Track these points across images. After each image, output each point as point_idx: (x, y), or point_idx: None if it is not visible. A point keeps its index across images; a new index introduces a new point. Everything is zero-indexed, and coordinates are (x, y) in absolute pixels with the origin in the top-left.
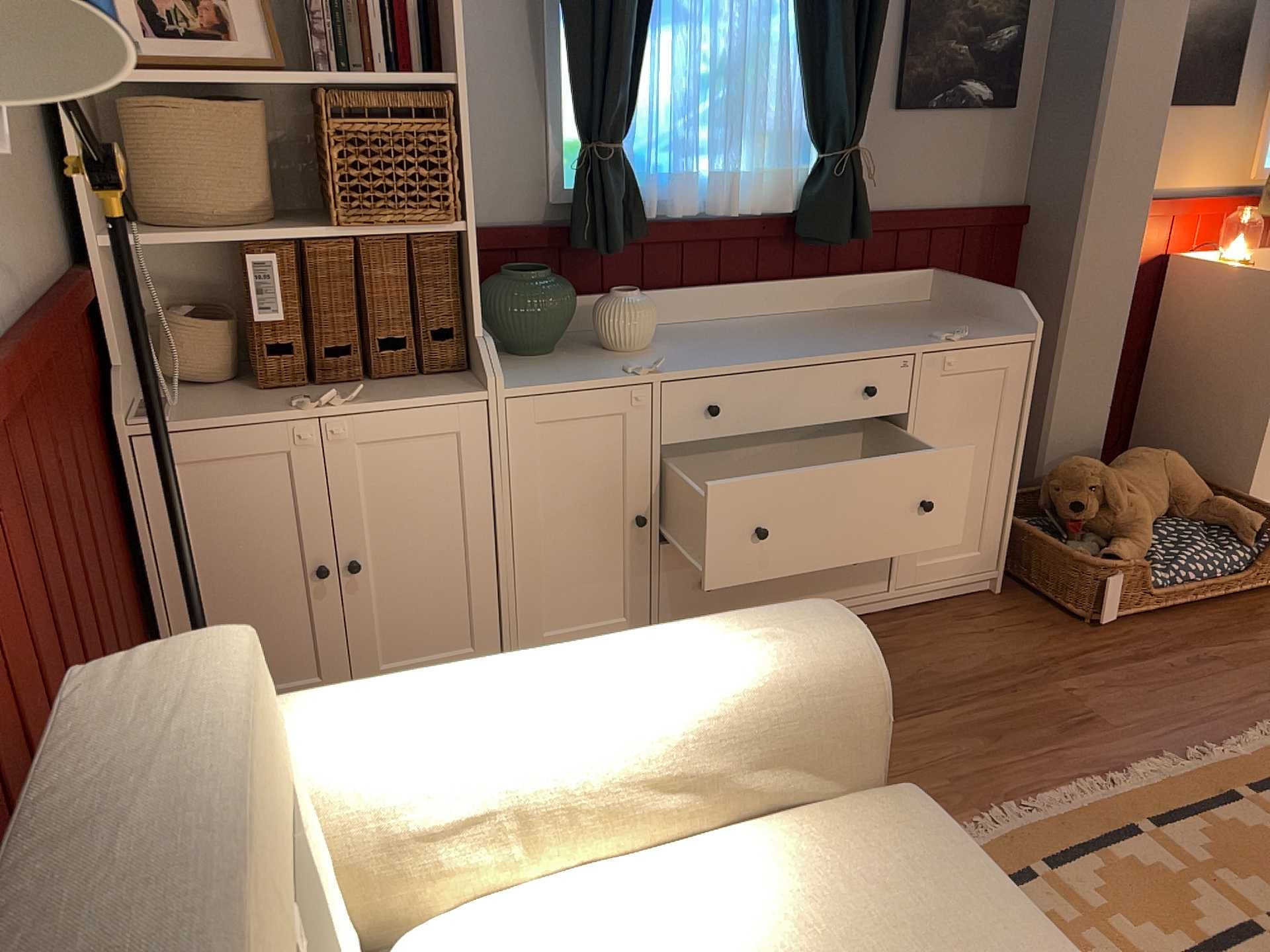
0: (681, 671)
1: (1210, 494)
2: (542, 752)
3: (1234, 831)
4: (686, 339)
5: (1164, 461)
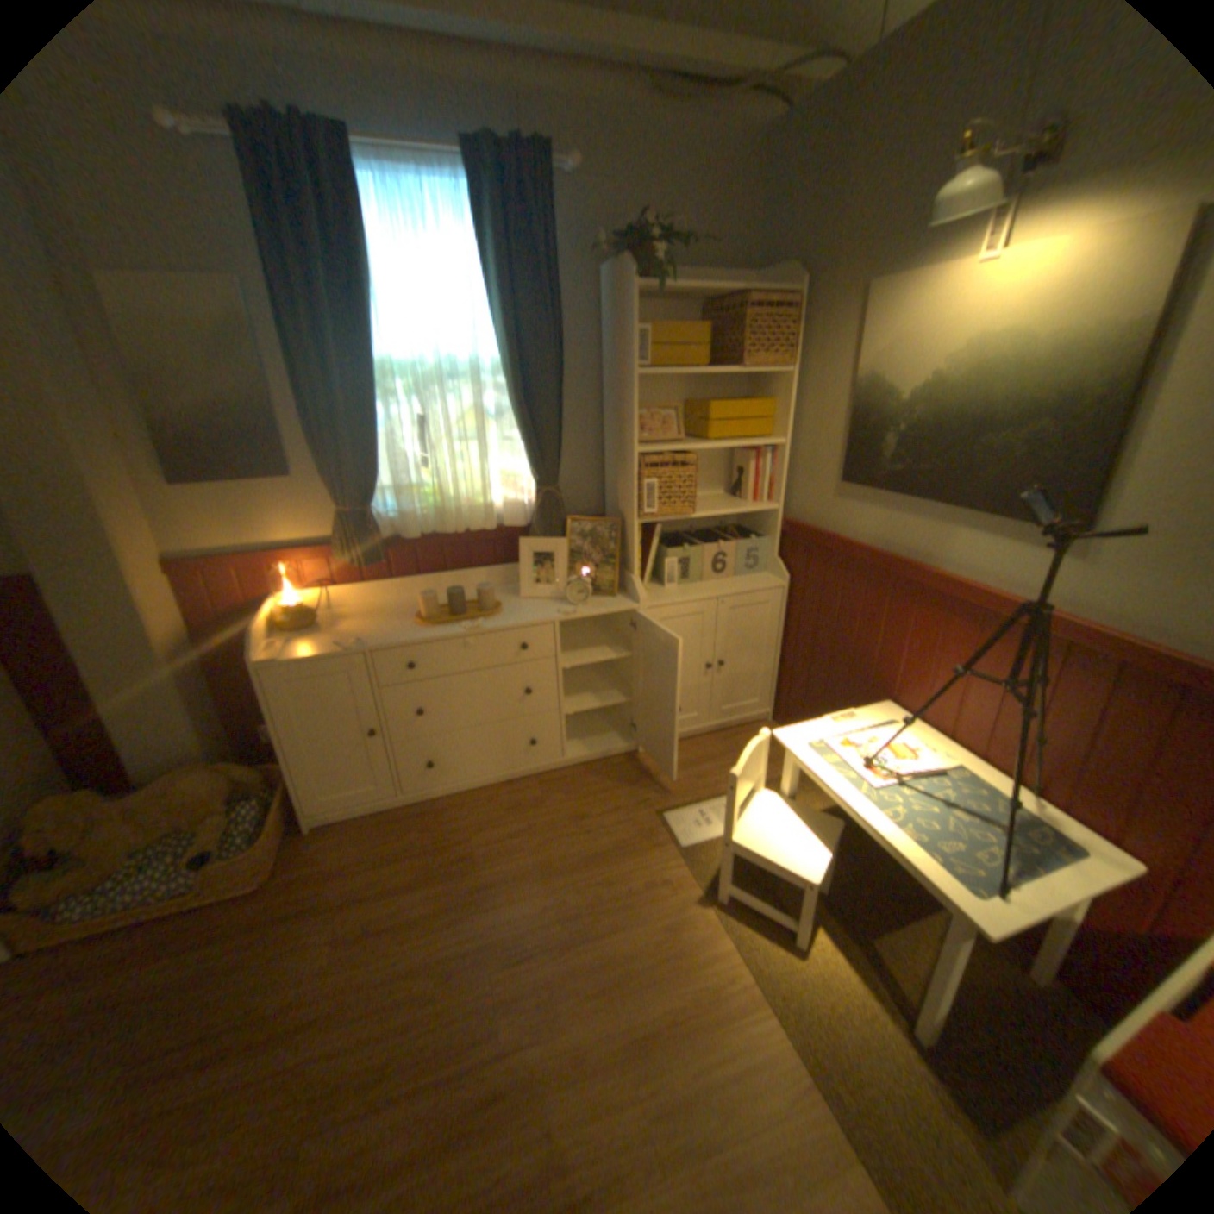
0: None
1: (221, 811)
2: None
3: None
4: None
5: (174, 787)
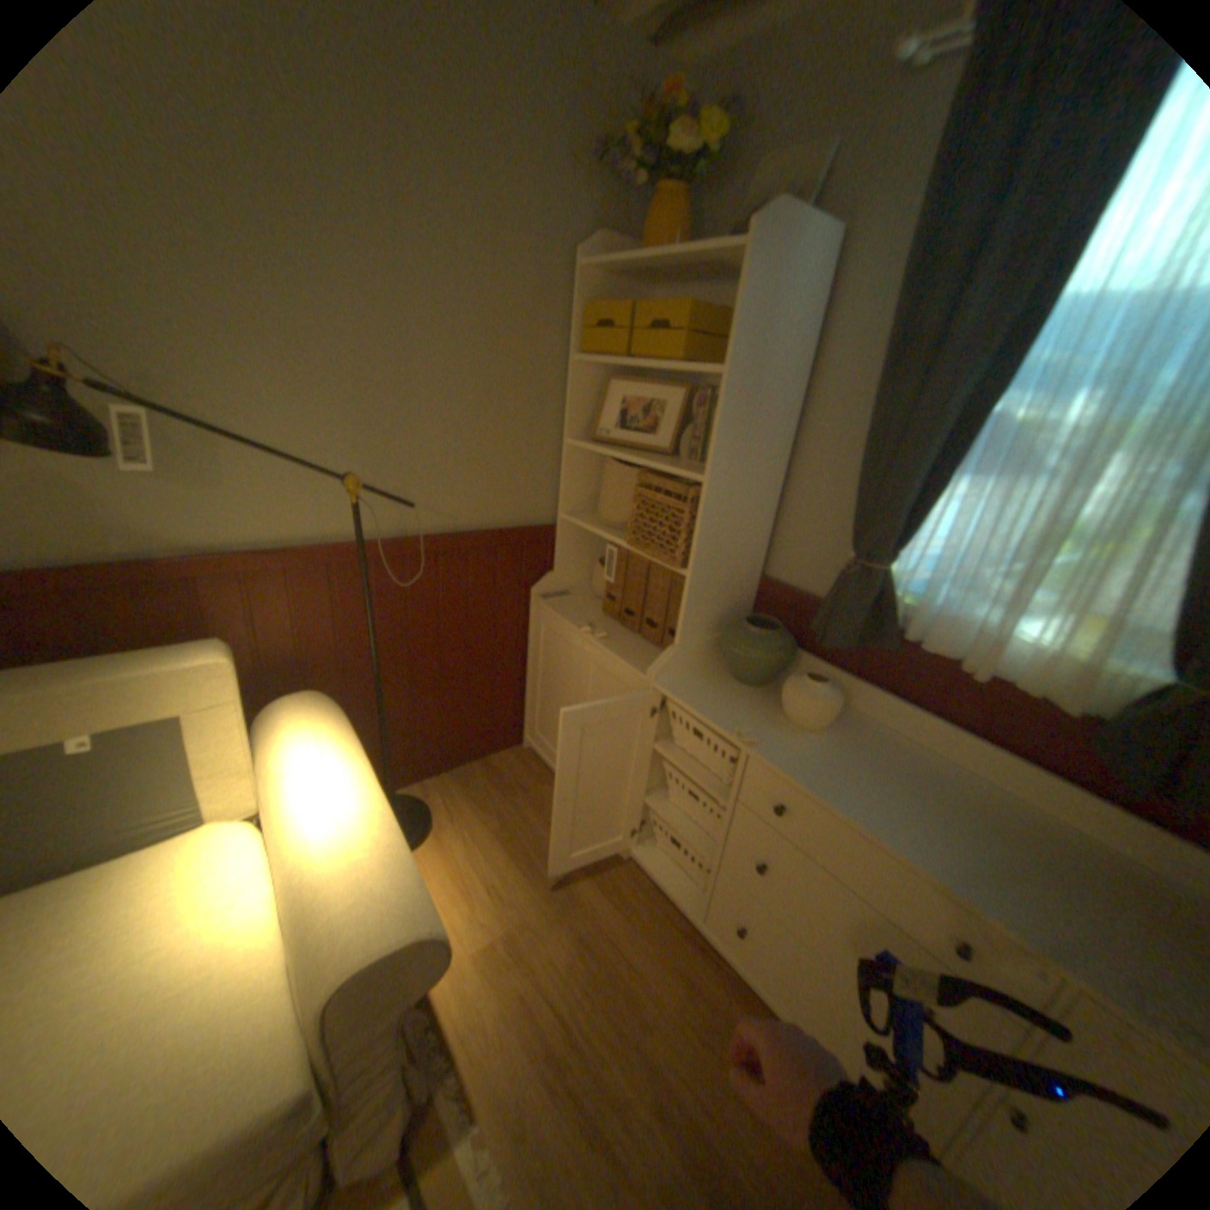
0: (324, 857)
1: None
2: (279, 816)
3: None
4: (864, 752)
5: None
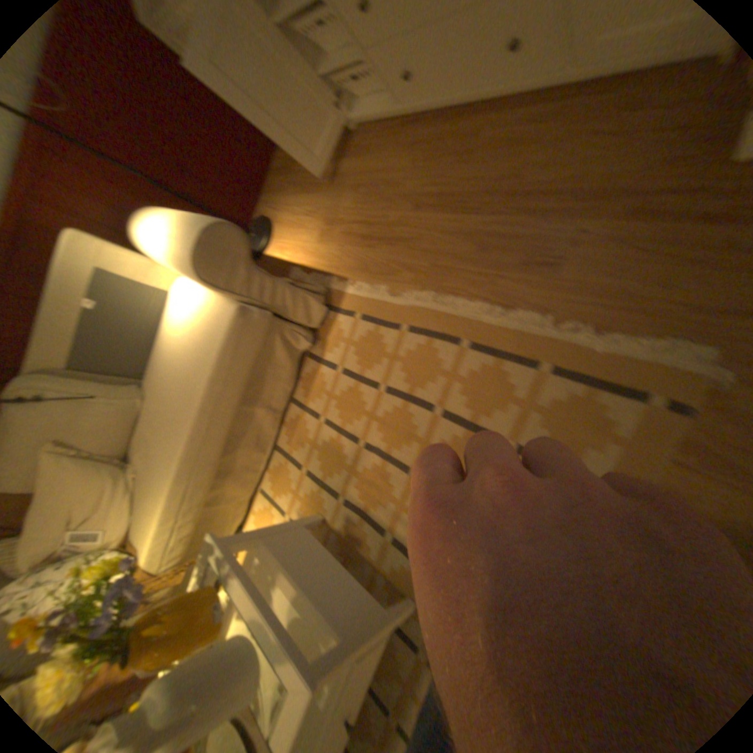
0: (164, 246)
1: None
2: (155, 257)
3: (499, 375)
4: None
5: None
